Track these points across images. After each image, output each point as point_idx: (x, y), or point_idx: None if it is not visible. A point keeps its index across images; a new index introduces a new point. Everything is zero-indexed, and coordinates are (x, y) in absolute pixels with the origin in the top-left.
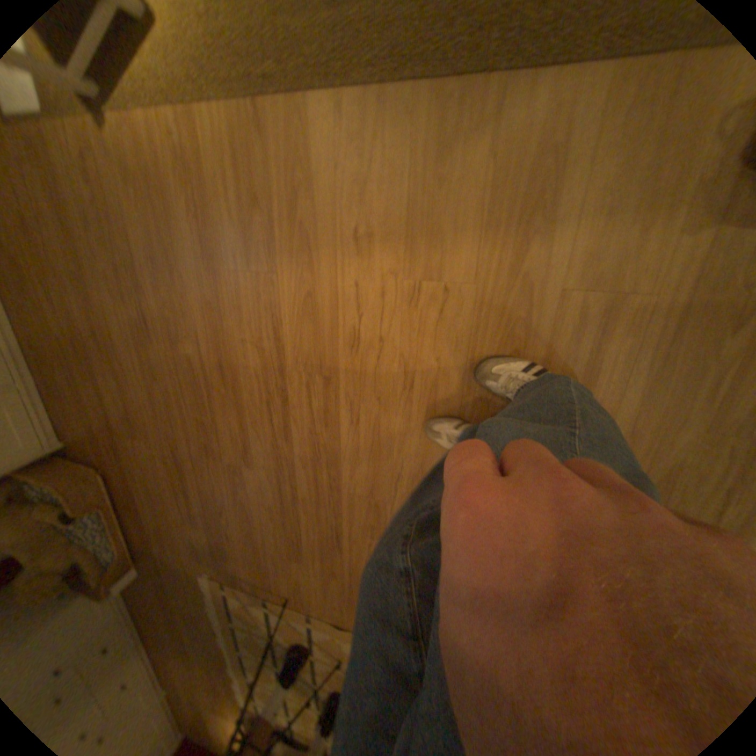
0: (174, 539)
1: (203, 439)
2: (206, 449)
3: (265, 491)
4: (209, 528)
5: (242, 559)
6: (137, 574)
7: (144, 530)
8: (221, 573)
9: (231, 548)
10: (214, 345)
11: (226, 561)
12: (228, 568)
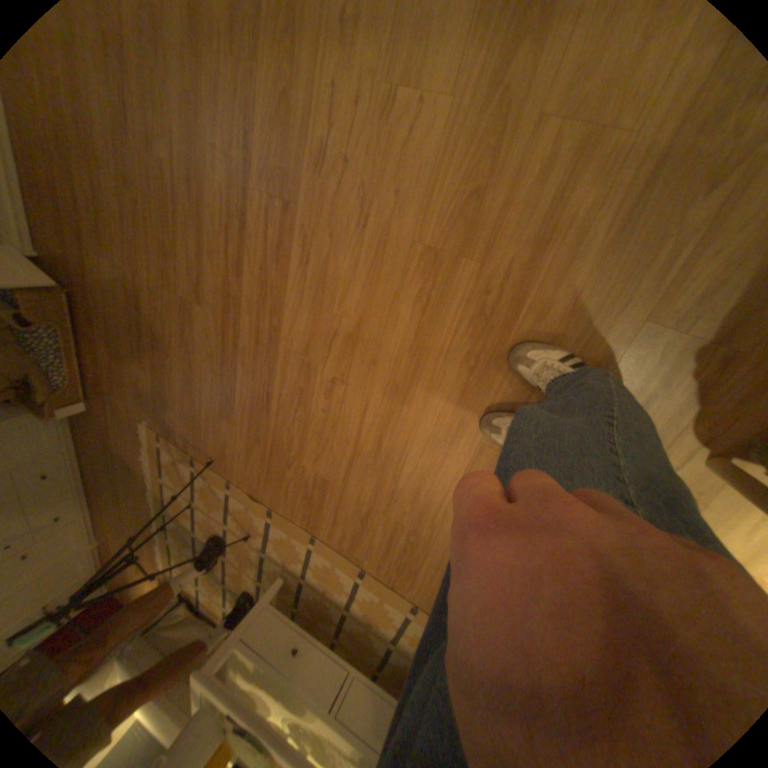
0: (122, 377)
1: (161, 263)
2: (162, 276)
3: (209, 333)
4: (154, 369)
5: (178, 409)
6: (84, 411)
7: (96, 362)
8: (158, 422)
9: (170, 395)
10: (186, 148)
11: (164, 409)
12: (165, 418)
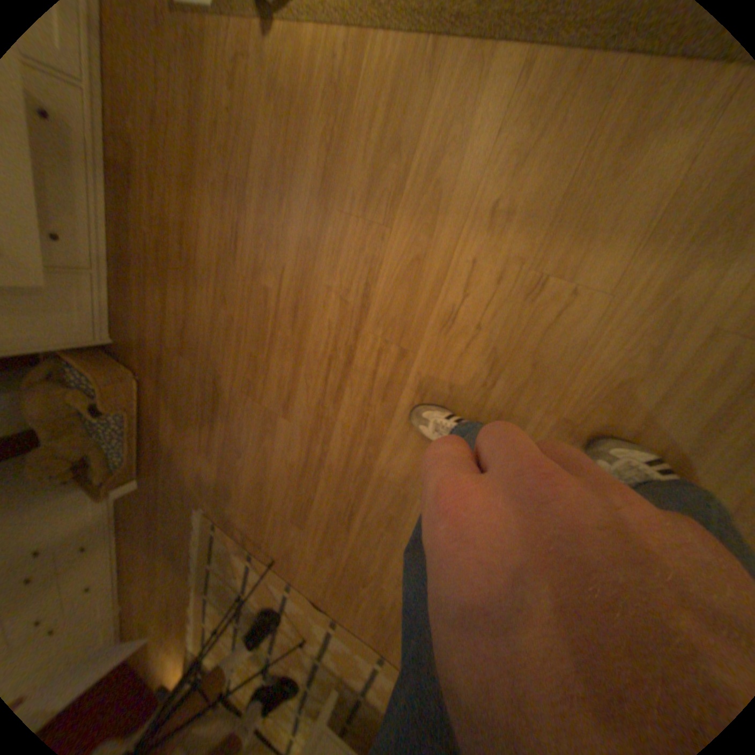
0: (185, 466)
1: (252, 376)
2: (250, 387)
3: (294, 446)
4: (224, 465)
5: (244, 506)
6: (136, 488)
7: (159, 447)
8: (219, 514)
9: (237, 493)
10: (299, 285)
11: (228, 504)
12: (227, 511)
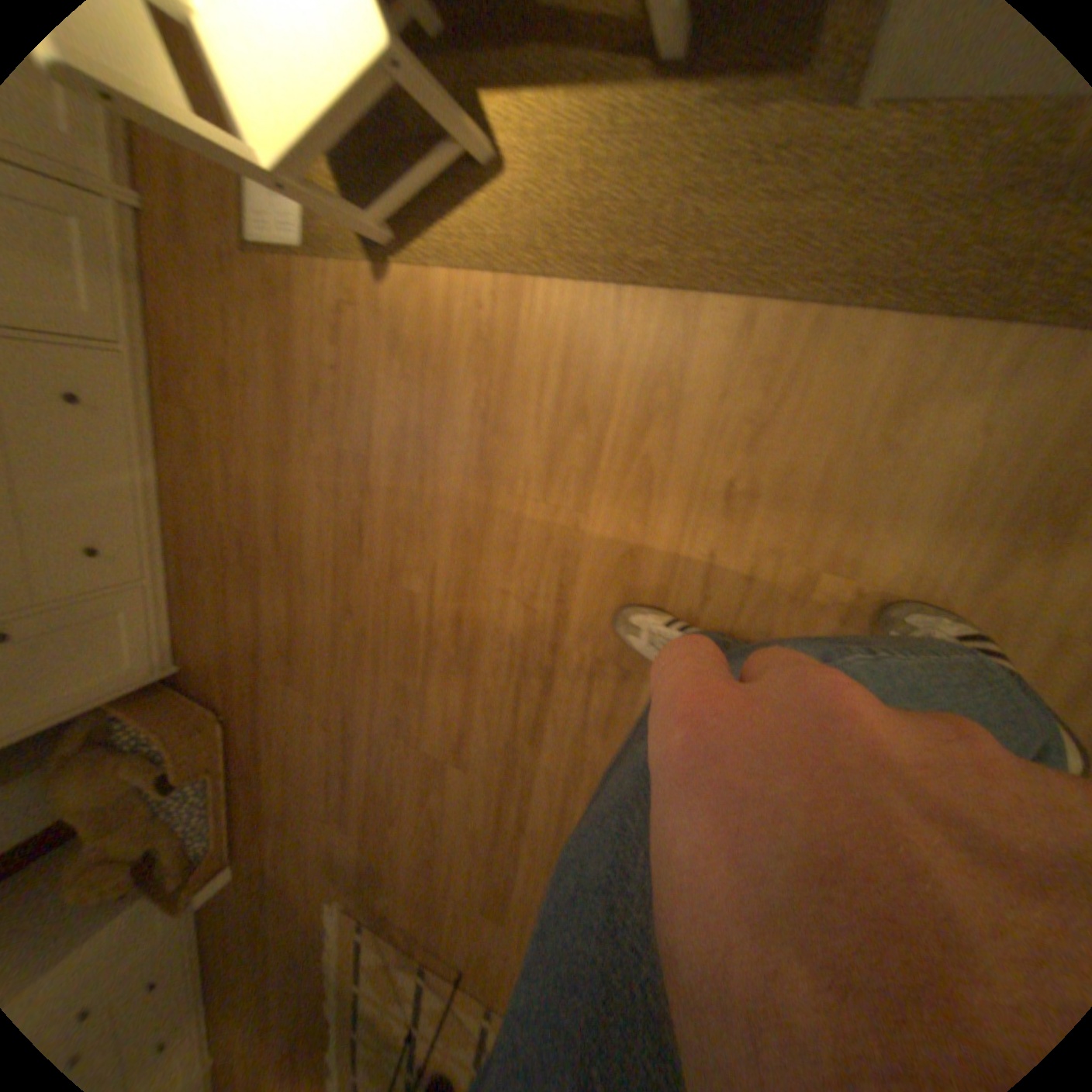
0: (305, 839)
1: (399, 709)
2: (398, 725)
3: (475, 805)
4: (366, 836)
5: (405, 894)
6: (227, 874)
7: (261, 814)
8: (365, 906)
9: (392, 874)
10: (459, 586)
11: (378, 891)
12: (377, 902)
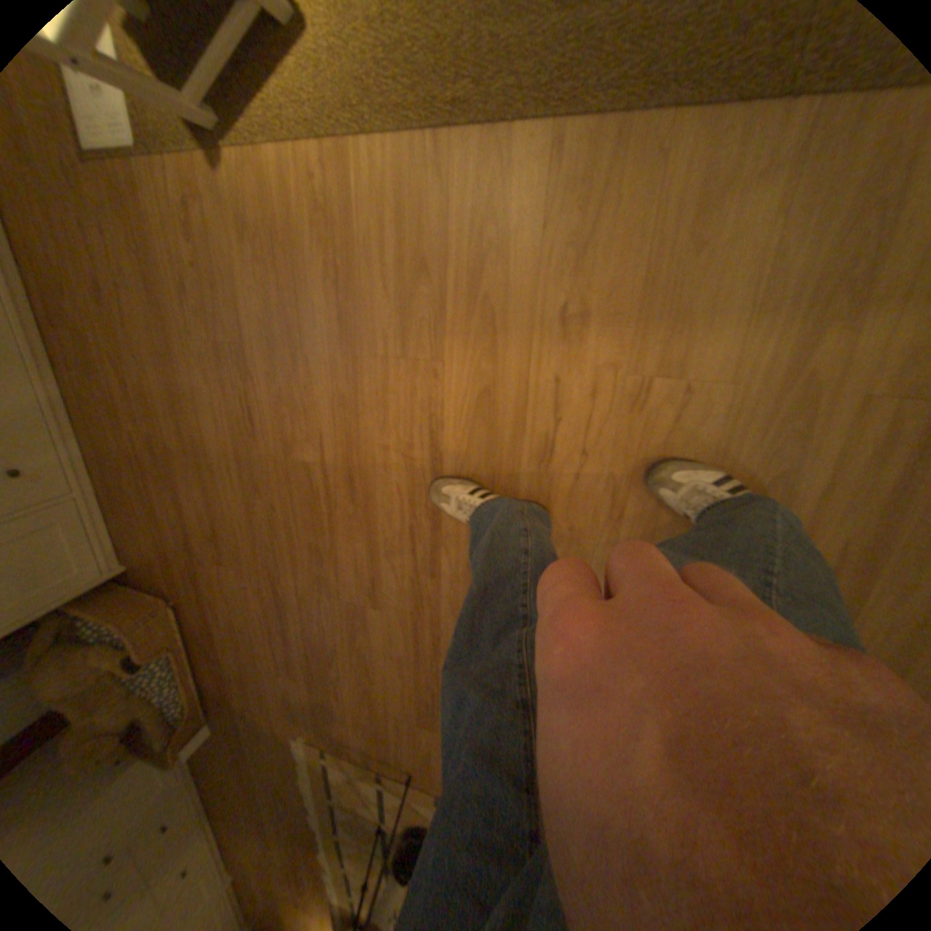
0: (263, 690)
1: (316, 568)
2: (319, 581)
3: (395, 637)
4: (312, 679)
5: (353, 720)
6: (207, 730)
7: (223, 677)
8: (323, 736)
9: (339, 706)
10: (345, 449)
11: (330, 722)
12: (332, 731)
